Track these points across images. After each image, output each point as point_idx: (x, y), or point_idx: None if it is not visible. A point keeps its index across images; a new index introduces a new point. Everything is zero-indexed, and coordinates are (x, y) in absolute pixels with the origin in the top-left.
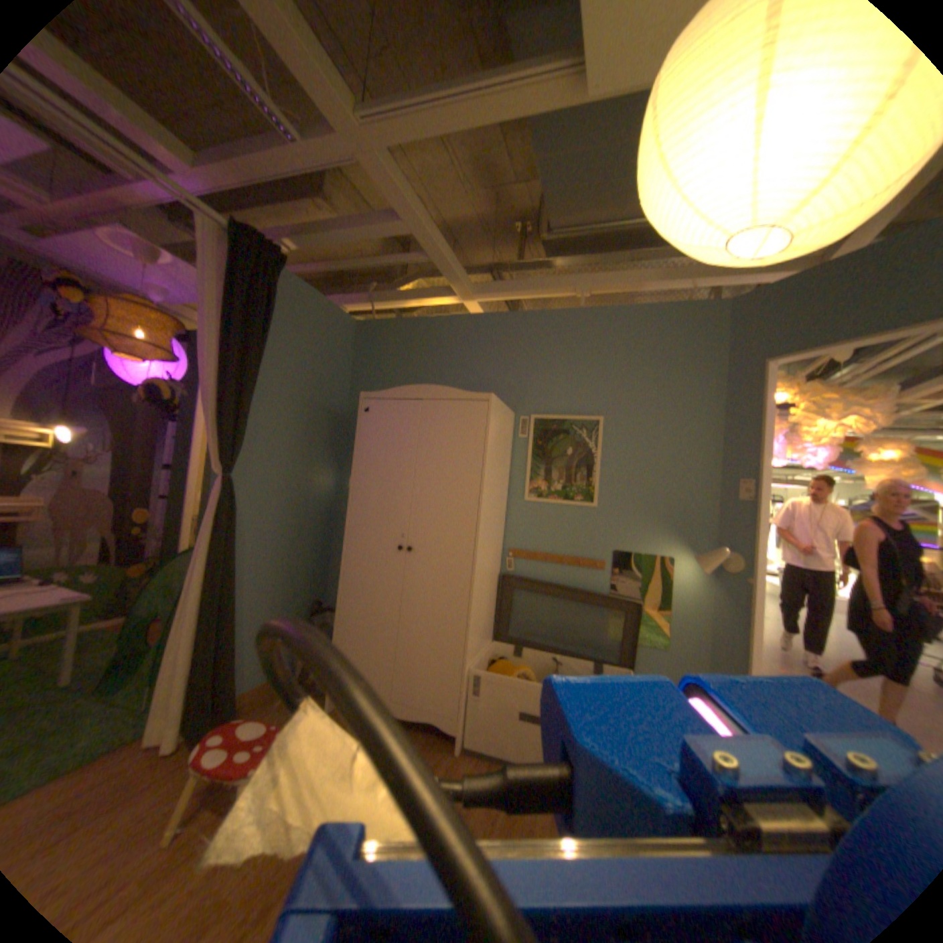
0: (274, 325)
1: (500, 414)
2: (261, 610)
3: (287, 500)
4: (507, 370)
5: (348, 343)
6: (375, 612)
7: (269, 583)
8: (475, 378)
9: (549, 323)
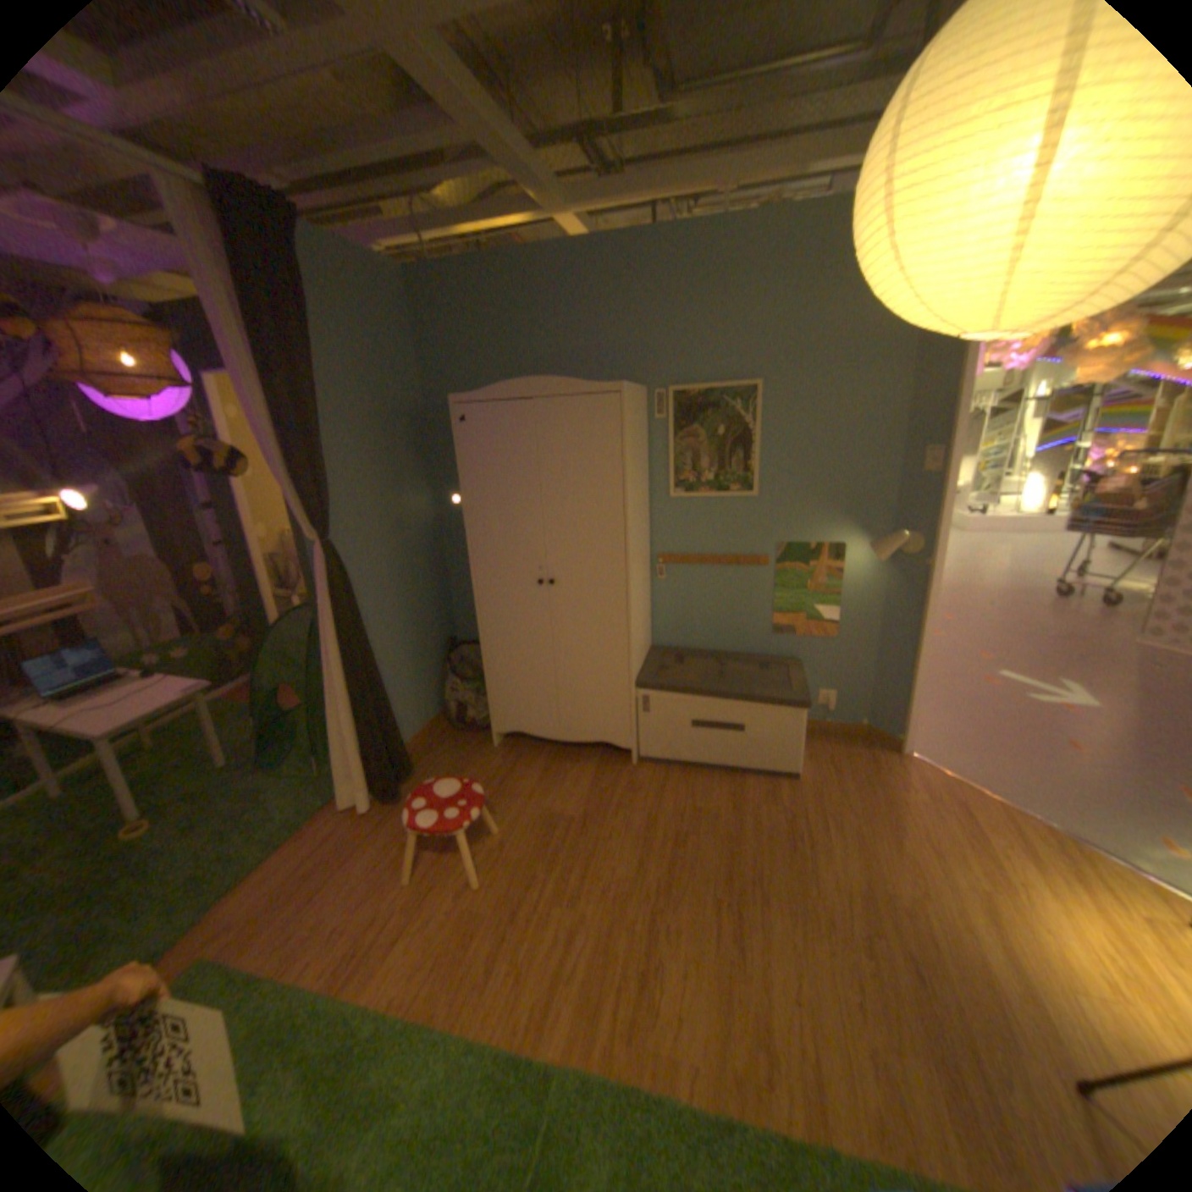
0: (306, 314)
1: (634, 399)
2: (399, 664)
3: (389, 540)
4: (630, 323)
5: (400, 304)
6: (526, 649)
7: (398, 635)
8: (588, 340)
9: (682, 242)
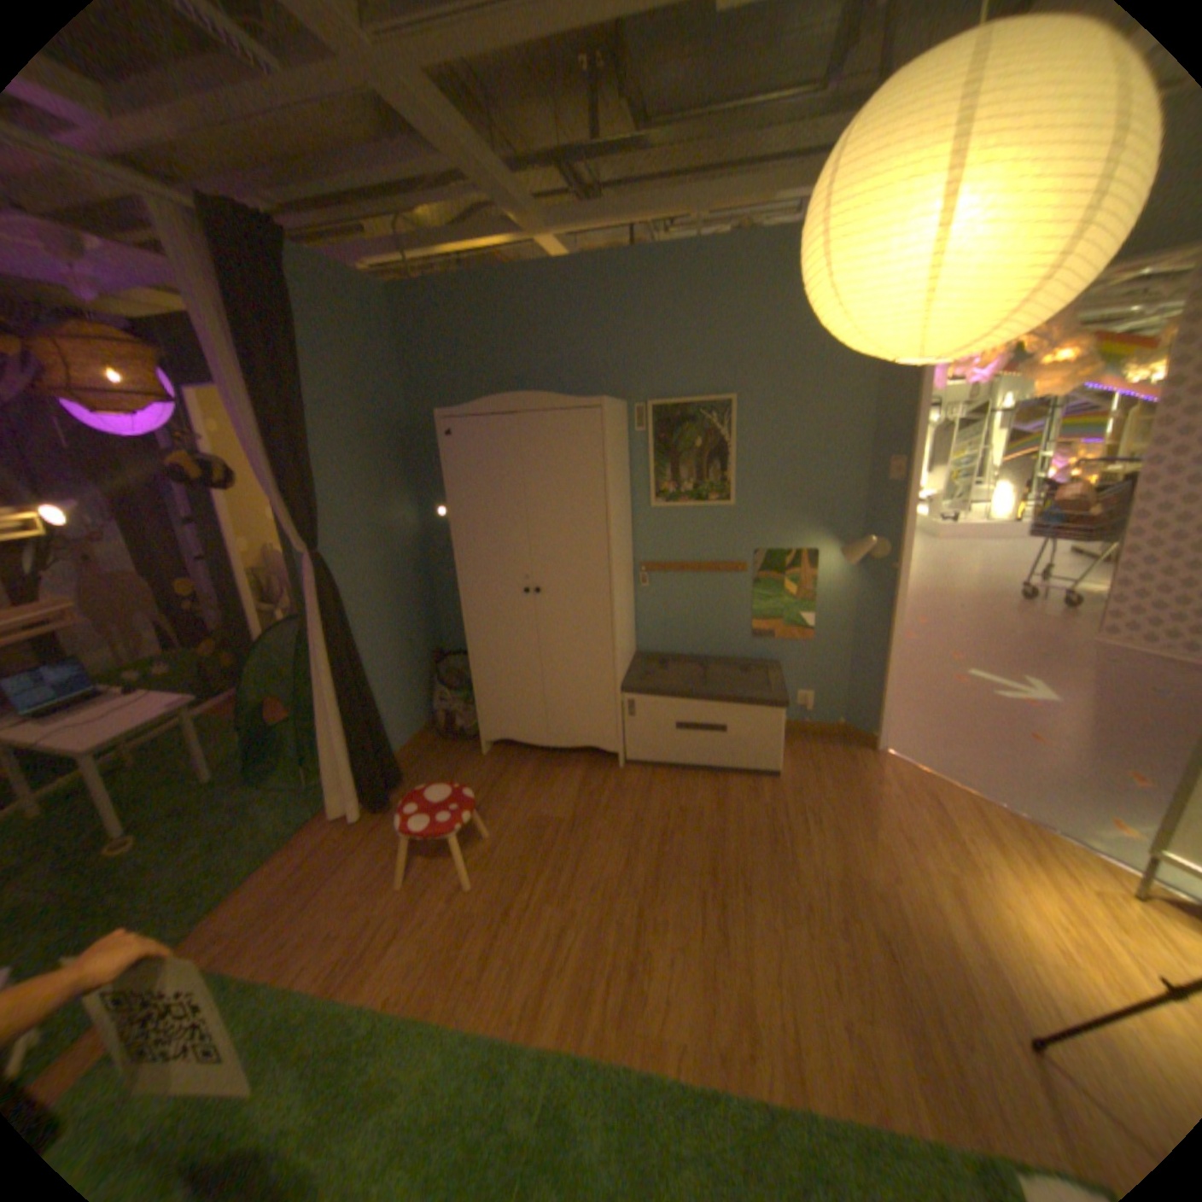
0: (292, 331)
1: (614, 413)
2: (386, 674)
3: (376, 552)
4: (609, 341)
5: (384, 321)
6: (513, 657)
7: (385, 646)
8: (569, 356)
9: (657, 265)
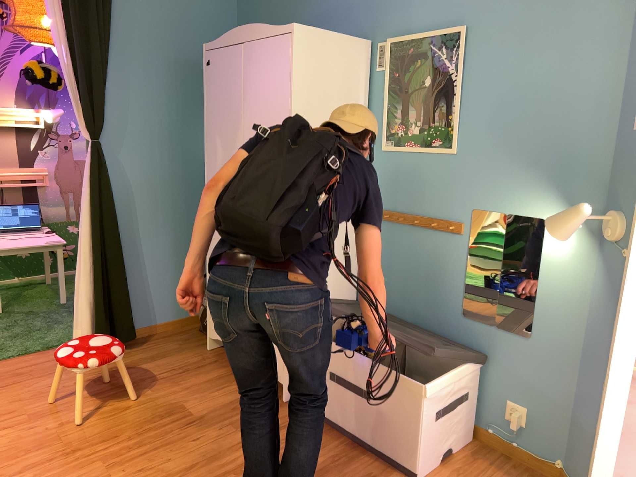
0: None
1: (327, 45)
2: (161, 258)
3: (174, 160)
4: None
5: None
6: None
7: (166, 236)
8: (336, 2)
9: None
